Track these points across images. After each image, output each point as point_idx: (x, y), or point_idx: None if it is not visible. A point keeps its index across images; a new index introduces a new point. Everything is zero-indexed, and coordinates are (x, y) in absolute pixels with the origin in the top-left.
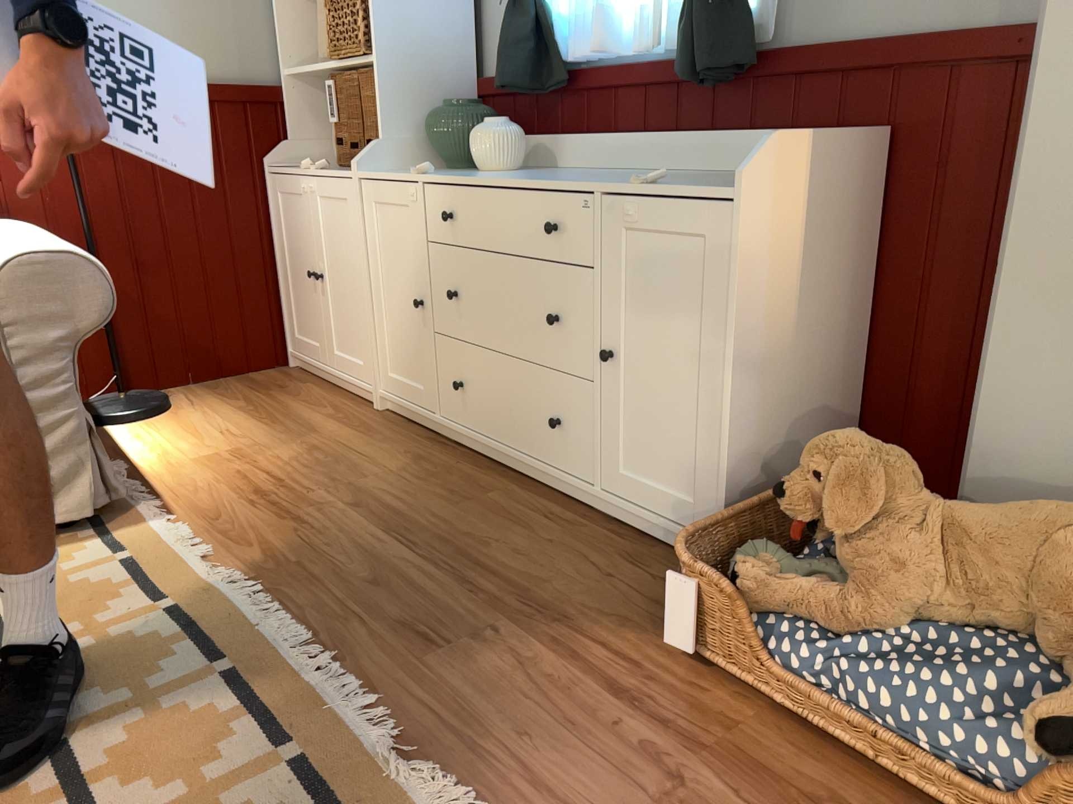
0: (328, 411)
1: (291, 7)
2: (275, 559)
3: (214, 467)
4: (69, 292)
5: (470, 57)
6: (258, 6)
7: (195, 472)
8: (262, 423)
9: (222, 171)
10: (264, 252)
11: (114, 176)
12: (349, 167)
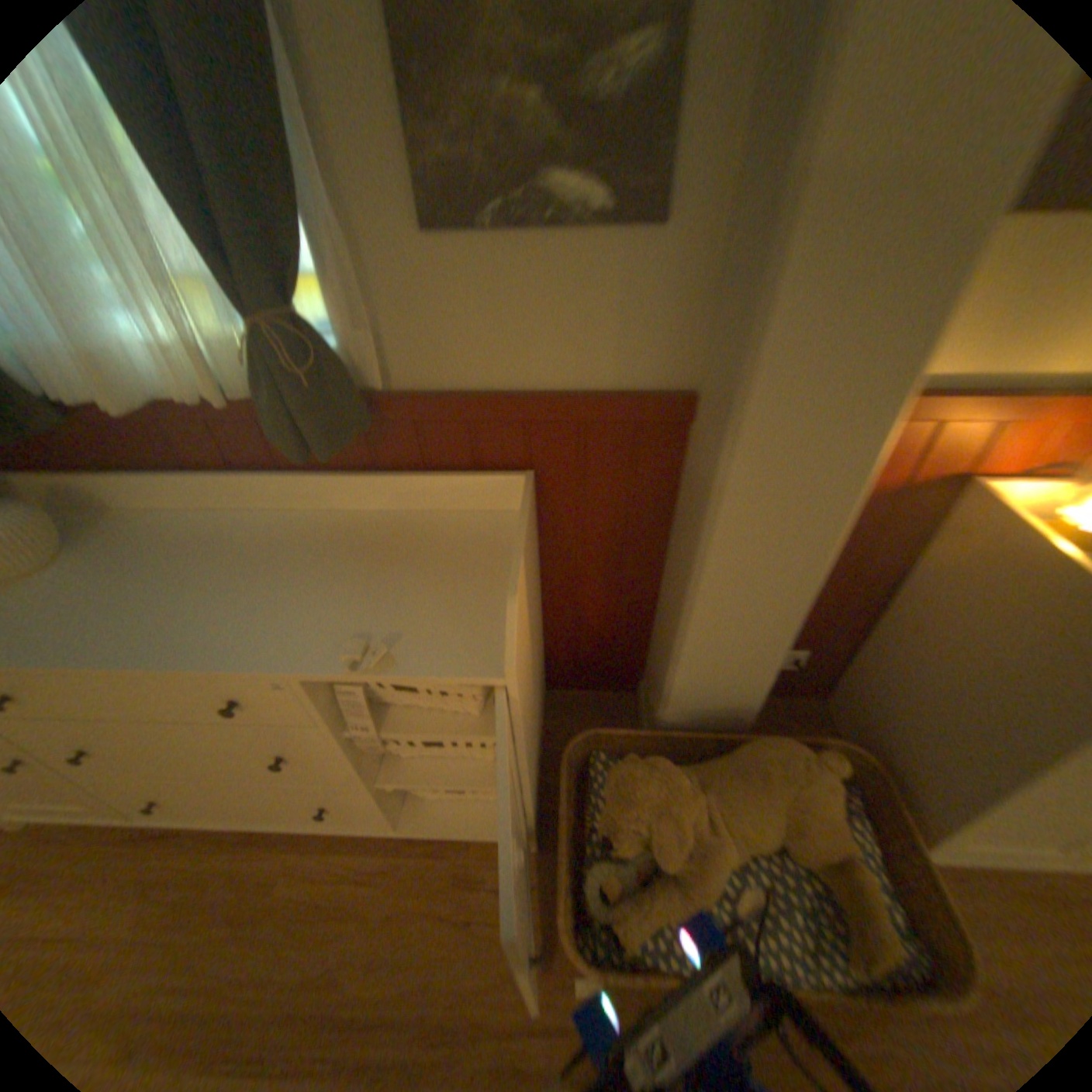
0: None
1: None
2: None
3: None
4: None
5: None
6: None
7: None
8: None
9: None
10: None
11: None
12: None
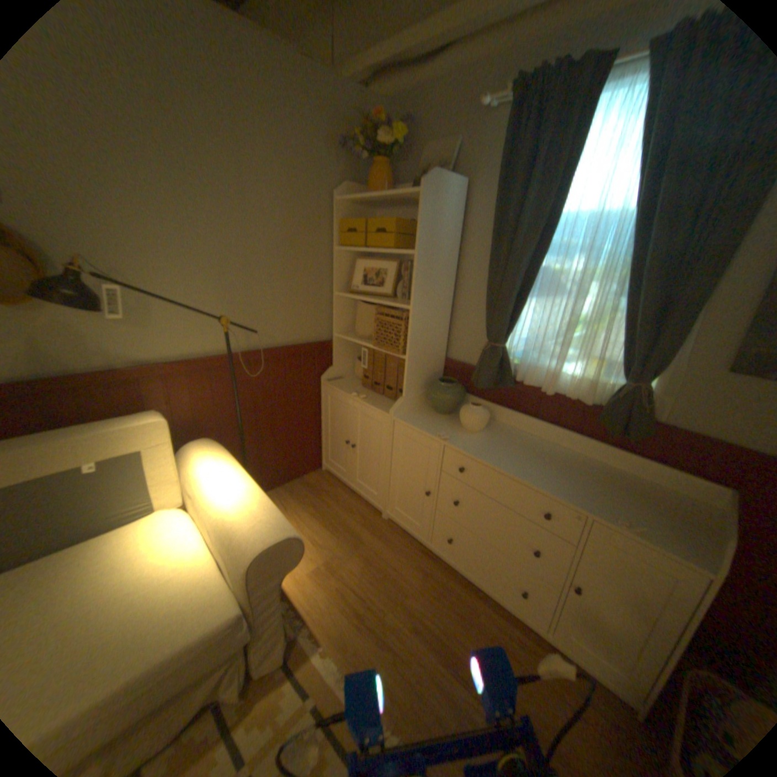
0: (360, 520)
1: (342, 300)
2: (396, 703)
3: (322, 585)
4: (283, 559)
5: (445, 347)
6: (325, 300)
7: (314, 591)
8: (330, 532)
9: (301, 384)
10: (316, 418)
11: (250, 395)
12: (371, 389)
